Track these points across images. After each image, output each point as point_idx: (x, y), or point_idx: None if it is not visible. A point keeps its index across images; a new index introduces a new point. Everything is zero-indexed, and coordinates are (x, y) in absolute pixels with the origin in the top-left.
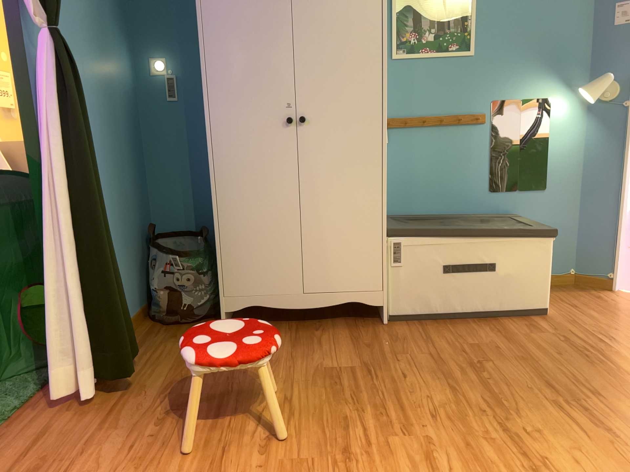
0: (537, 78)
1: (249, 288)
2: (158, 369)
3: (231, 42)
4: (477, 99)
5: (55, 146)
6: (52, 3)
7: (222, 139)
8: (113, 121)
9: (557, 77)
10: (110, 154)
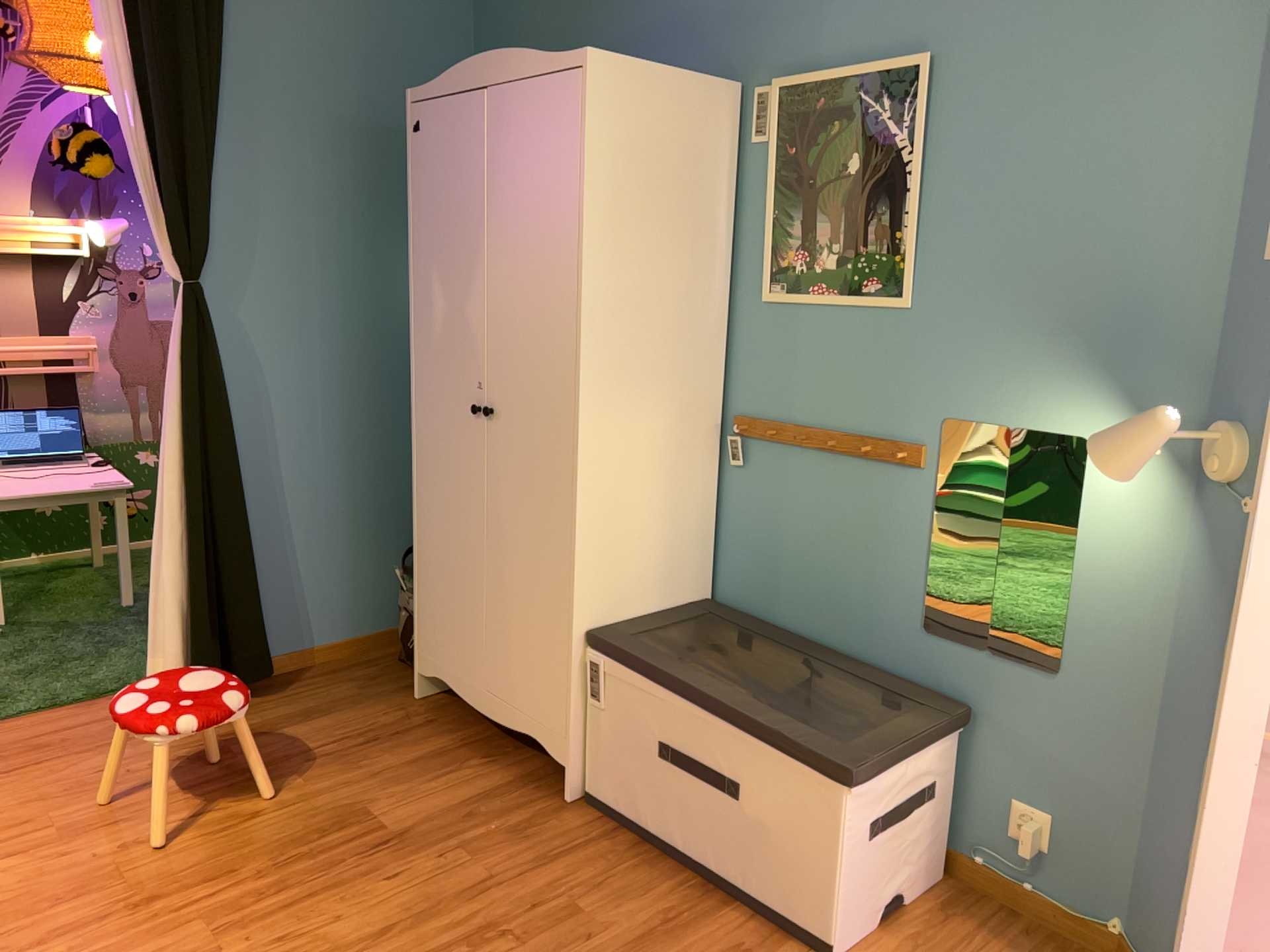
0: (1057, 380)
1: (437, 650)
2: (276, 710)
3: (434, 279)
4: (913, 409)
5: (175, 411)
6: (188, 251)
7: (423, 417)
8: (378, 365)
9: (1110, 385)
10: (360, 410)
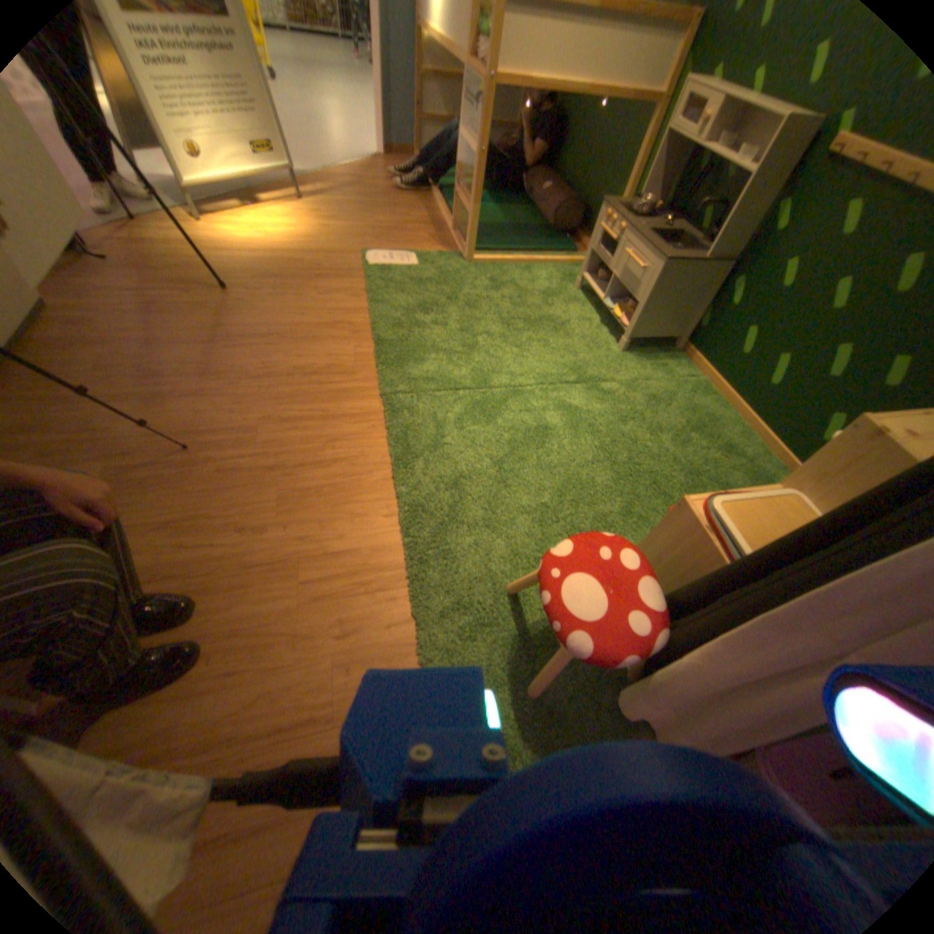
0: None
1: None
2: None
3: None
4: None
5: None
6: None
7: None
8: None
9: None
10: None
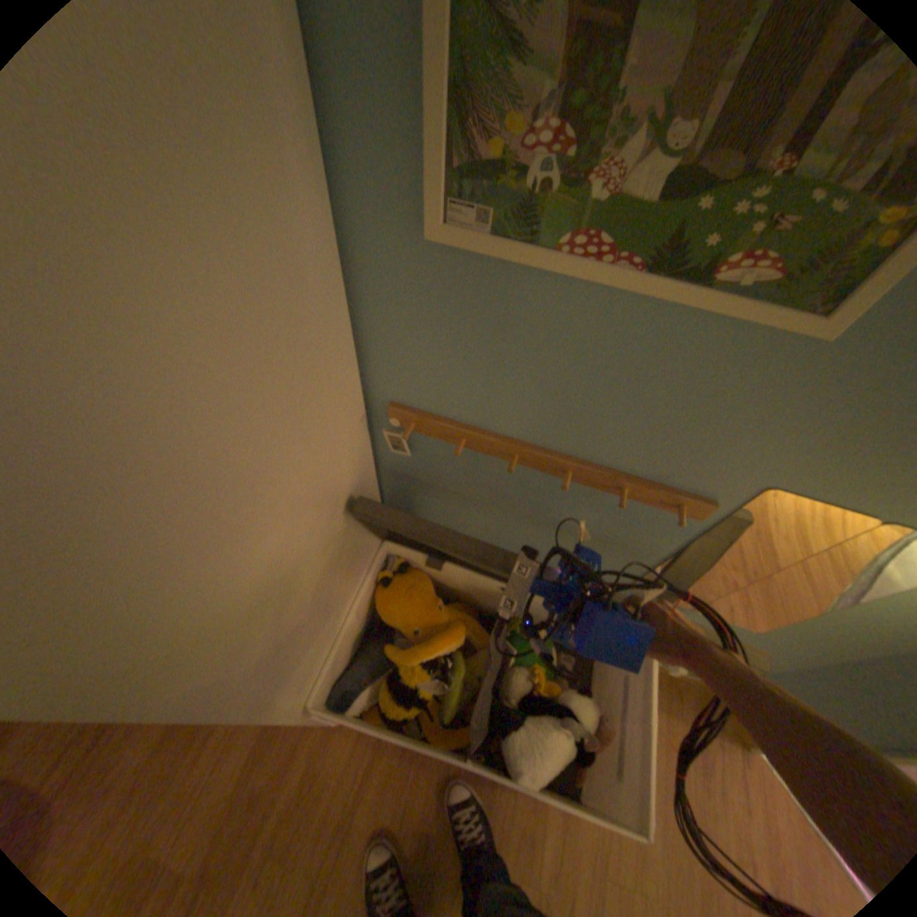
0: None
1: None
2: None
3: None
4: (729, 467)
5: None
6: None
7: None
8: None
9: None
10: None
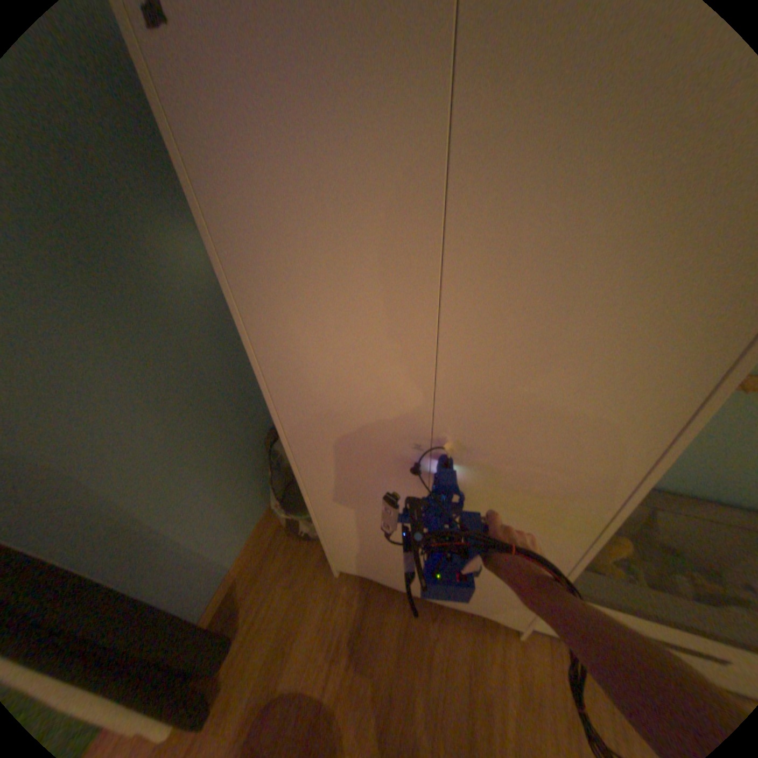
0: None
1: (362, 568)
2: (255, 662)
3: (302, 327)
4: None
5: None
6: None
7: (311, 454)
8: (176, 367)
9: None
10: (181, 414)
